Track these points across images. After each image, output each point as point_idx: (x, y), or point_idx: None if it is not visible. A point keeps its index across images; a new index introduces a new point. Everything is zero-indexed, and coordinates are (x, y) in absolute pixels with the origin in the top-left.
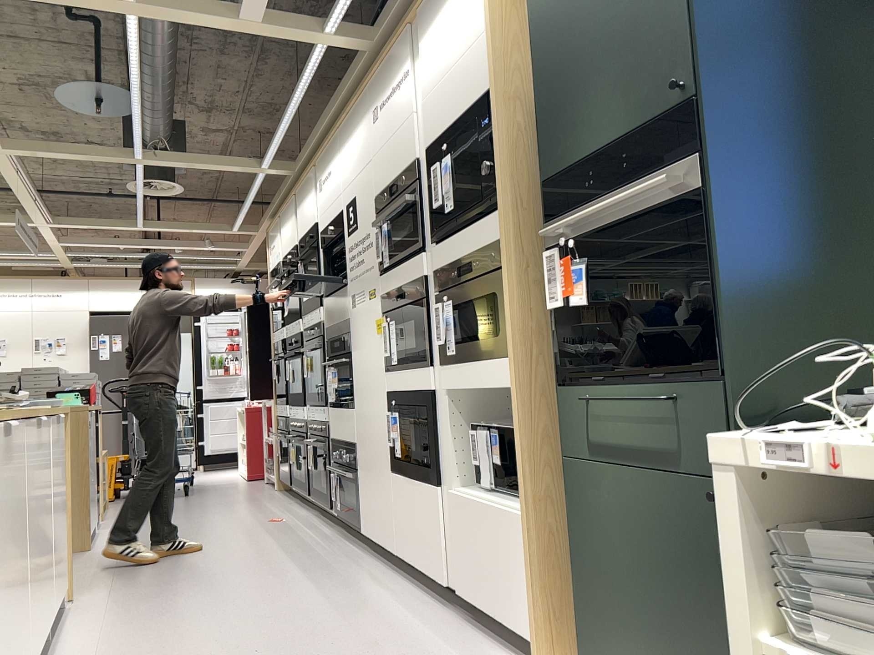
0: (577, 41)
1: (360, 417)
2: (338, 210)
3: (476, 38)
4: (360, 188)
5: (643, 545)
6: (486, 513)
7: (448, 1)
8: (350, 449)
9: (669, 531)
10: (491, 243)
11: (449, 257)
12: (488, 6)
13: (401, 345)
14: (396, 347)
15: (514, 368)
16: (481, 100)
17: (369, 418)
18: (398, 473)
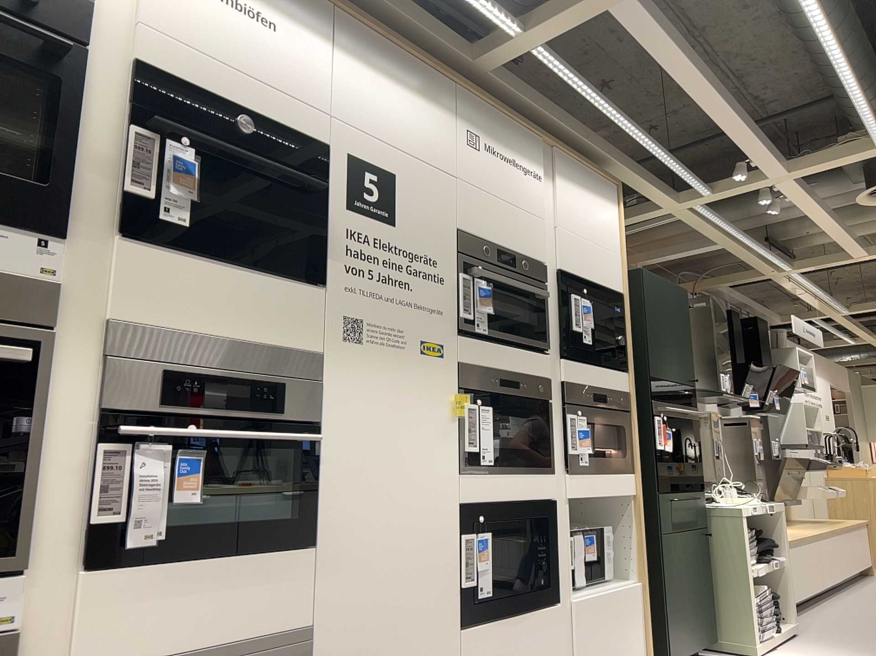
0: (660, 323)
1: (351, 560)
2: (309, 131)
3: (609, 248)
4: (413, 178)
5: (685, 567)
6: (610, 599)
7: (588, 191)
8: (276, 650)
9: (690, 555)
10: (618, 390)
11: (581, 378)
12: (621, 245)
13: (498, 441)
14: (493, 442)
15: (631, 480)
16: (609, 289)
17: (392, 554)
18: (481, 621)
